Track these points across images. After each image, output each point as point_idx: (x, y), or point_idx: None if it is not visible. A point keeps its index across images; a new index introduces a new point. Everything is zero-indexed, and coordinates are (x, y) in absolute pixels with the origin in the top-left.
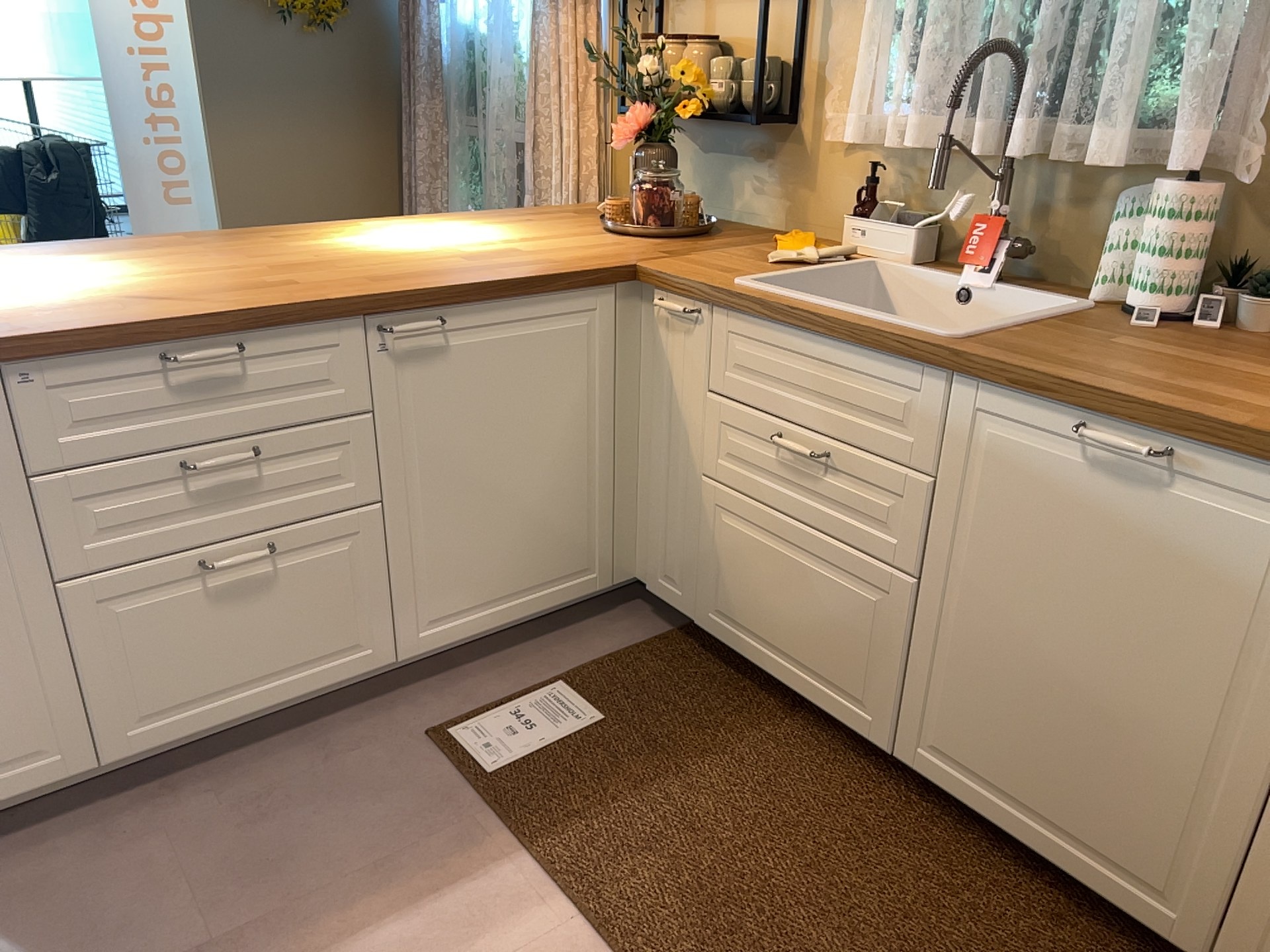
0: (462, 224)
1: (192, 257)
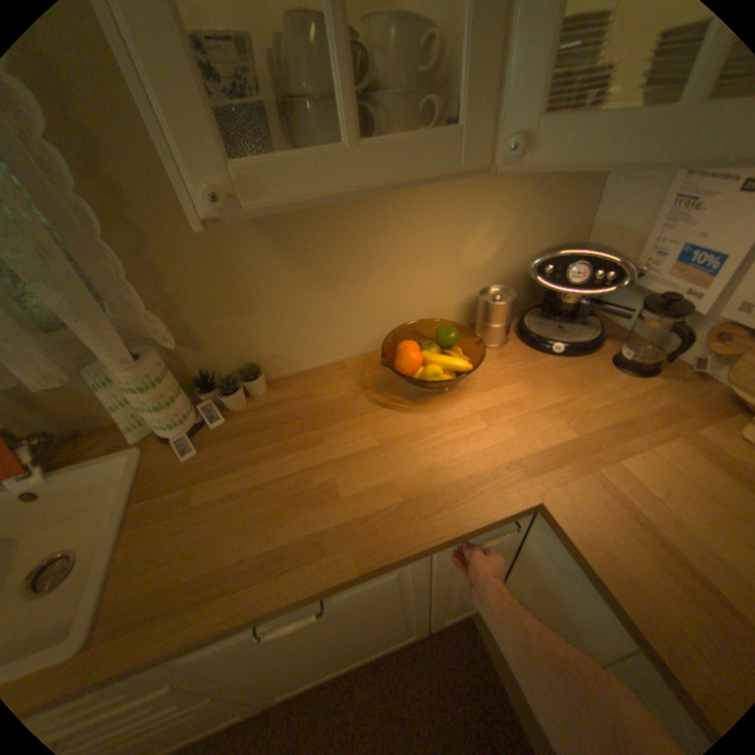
0: None
1: None
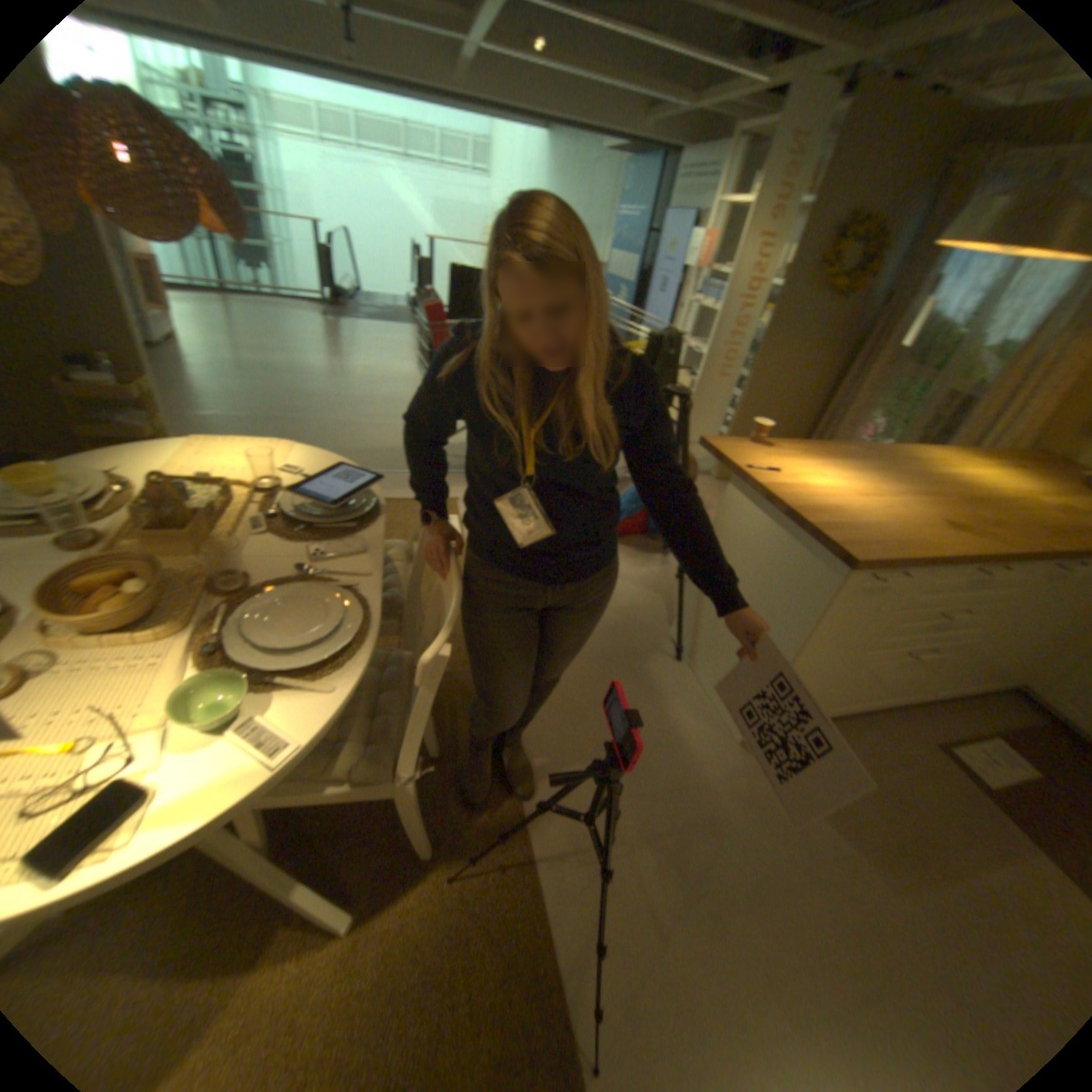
0: (990, 463)
1: (896, 473)
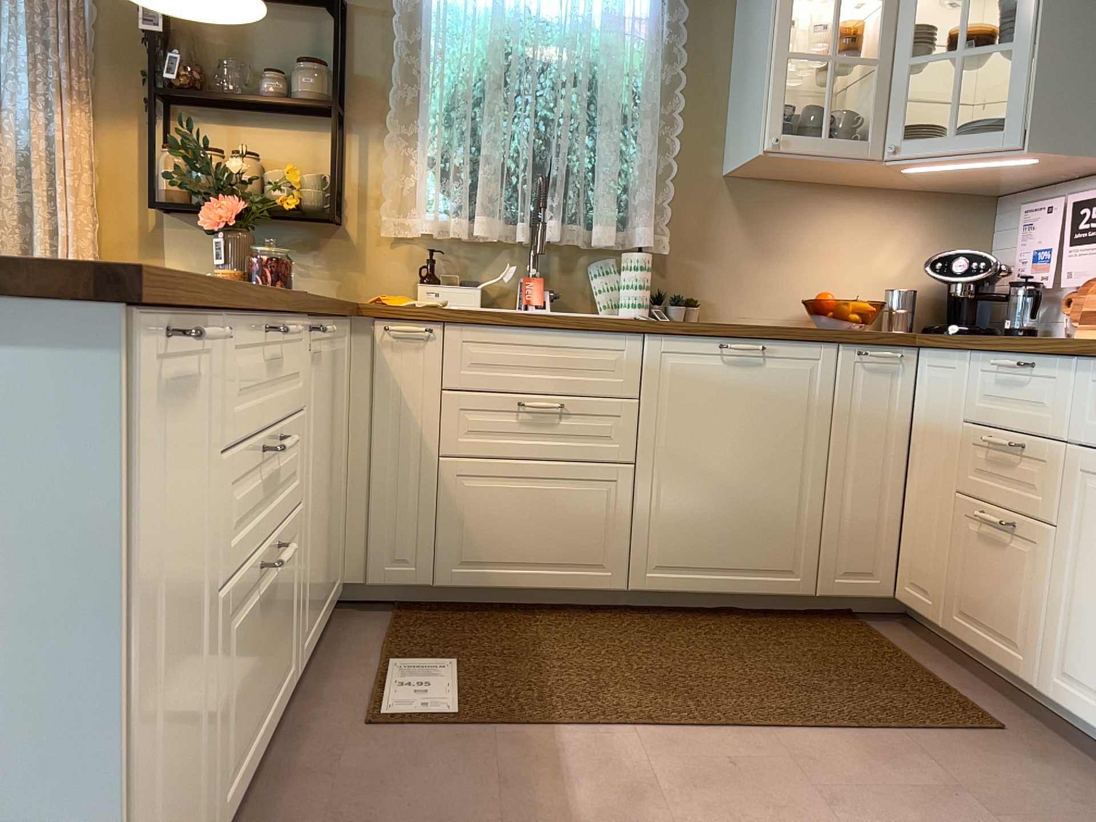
0: None
1: None
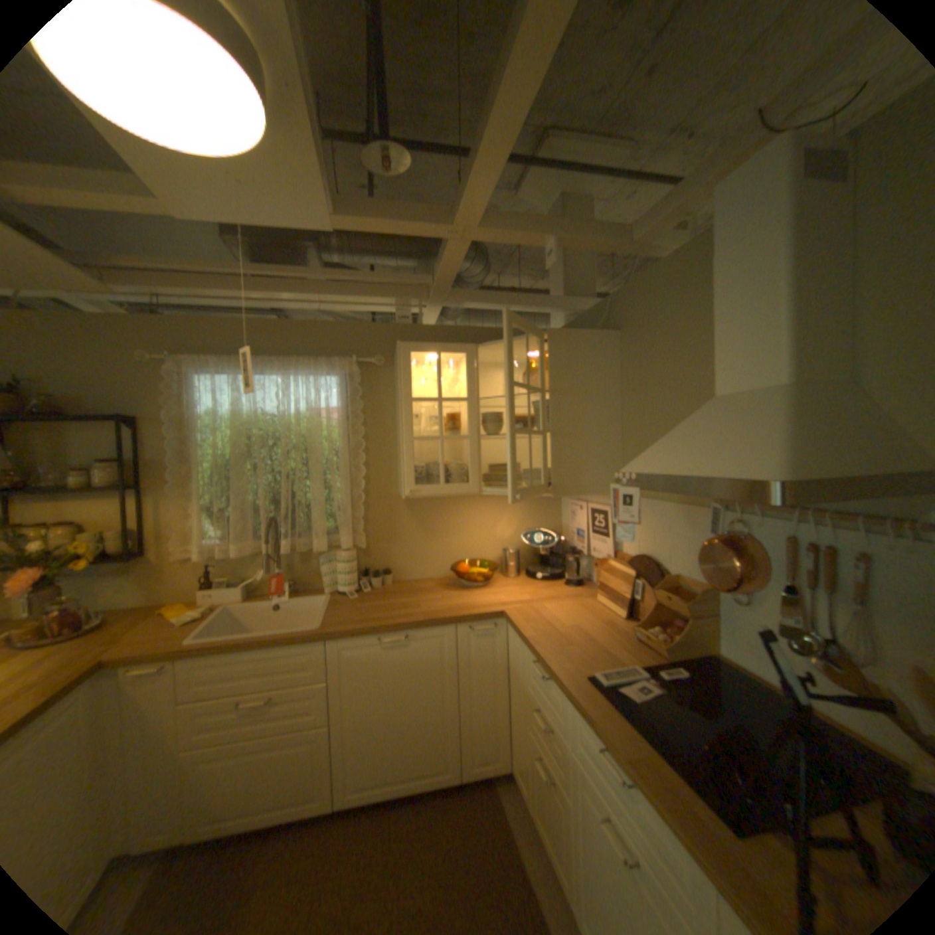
0: None
1: None
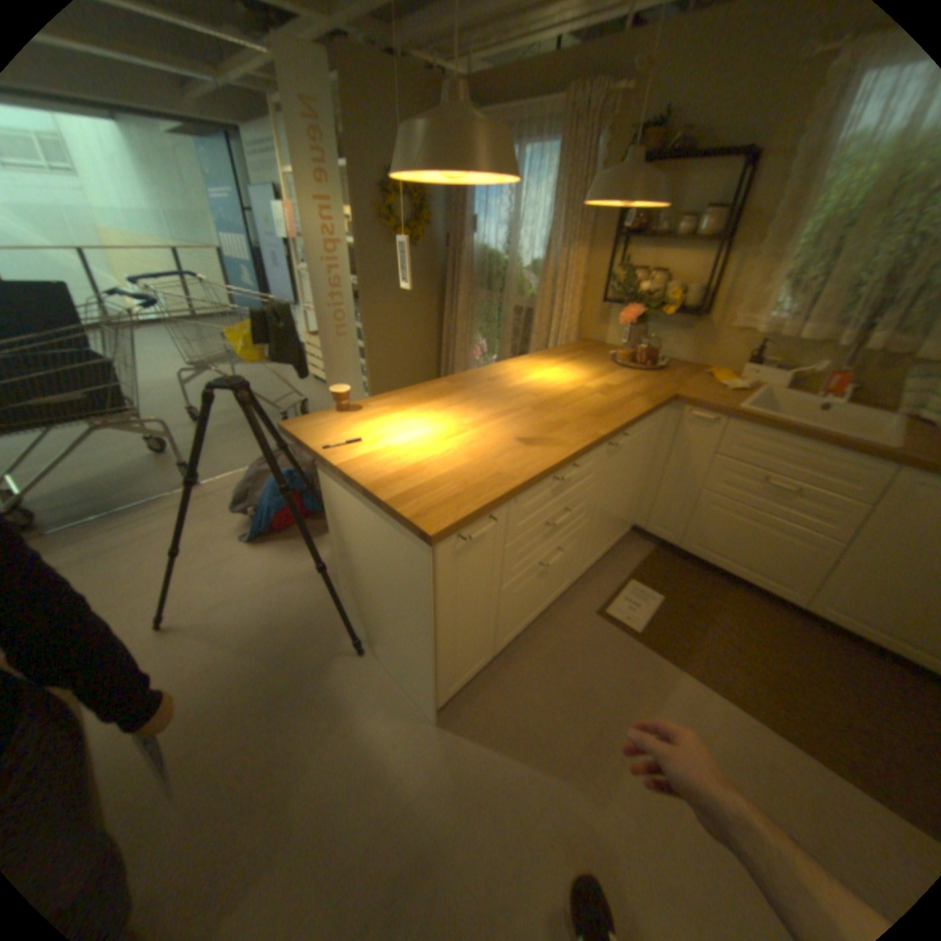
0: (549, 363)
1: (476, 400)
